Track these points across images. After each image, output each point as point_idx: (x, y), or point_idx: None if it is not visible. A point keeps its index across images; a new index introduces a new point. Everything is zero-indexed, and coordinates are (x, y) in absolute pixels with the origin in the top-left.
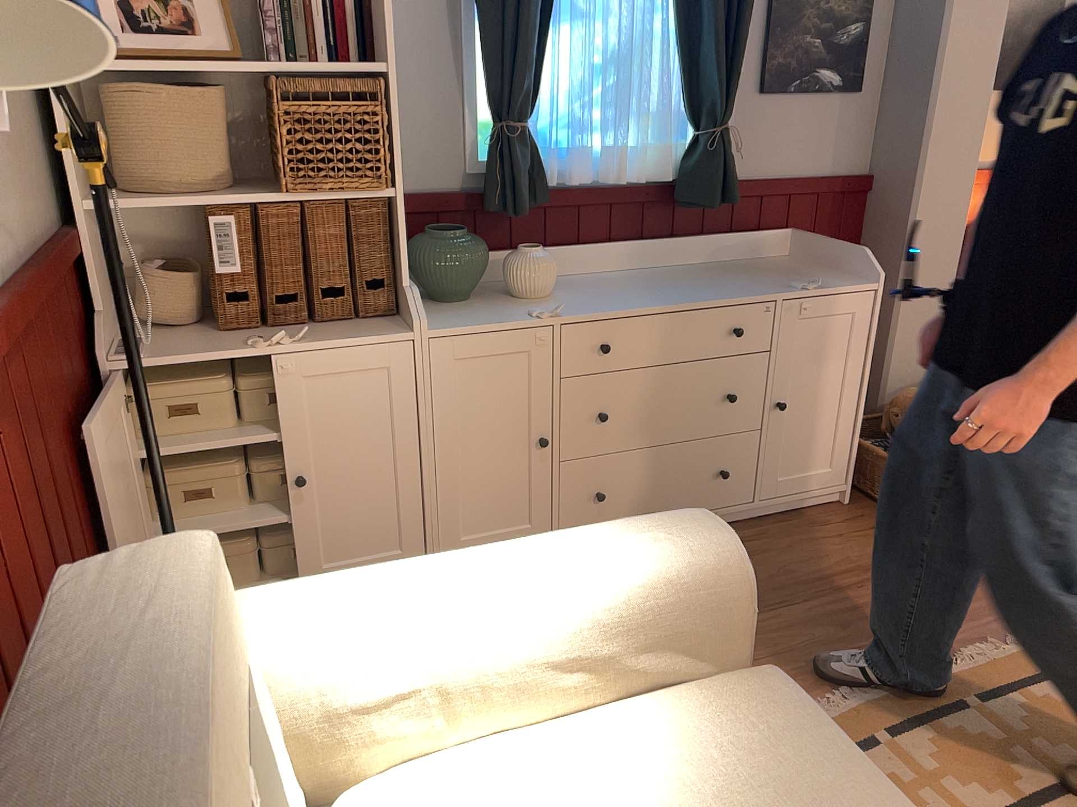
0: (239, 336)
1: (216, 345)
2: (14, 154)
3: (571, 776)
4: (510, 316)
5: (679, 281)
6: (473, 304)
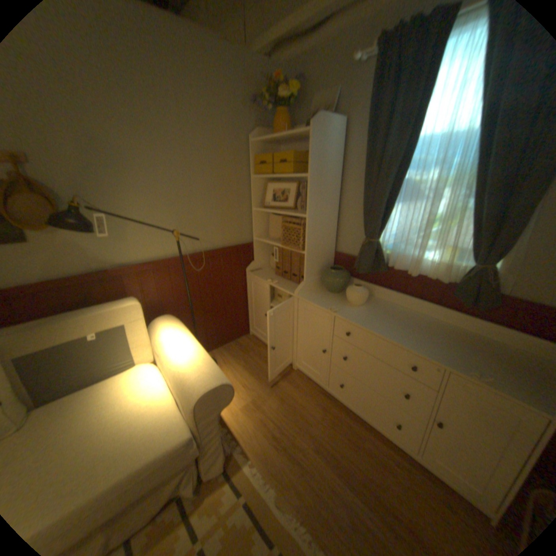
0: (275, 276)
1: (266, 276)
2: (228, 227)
3: (147, 397)
4: (325, 304)
5: (423, 331)
6: (331, 296)
